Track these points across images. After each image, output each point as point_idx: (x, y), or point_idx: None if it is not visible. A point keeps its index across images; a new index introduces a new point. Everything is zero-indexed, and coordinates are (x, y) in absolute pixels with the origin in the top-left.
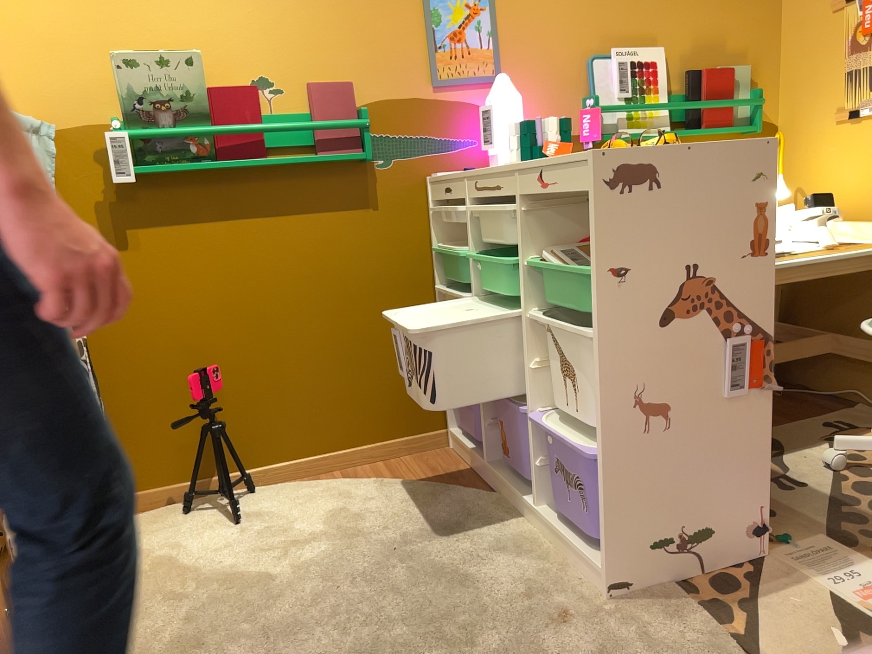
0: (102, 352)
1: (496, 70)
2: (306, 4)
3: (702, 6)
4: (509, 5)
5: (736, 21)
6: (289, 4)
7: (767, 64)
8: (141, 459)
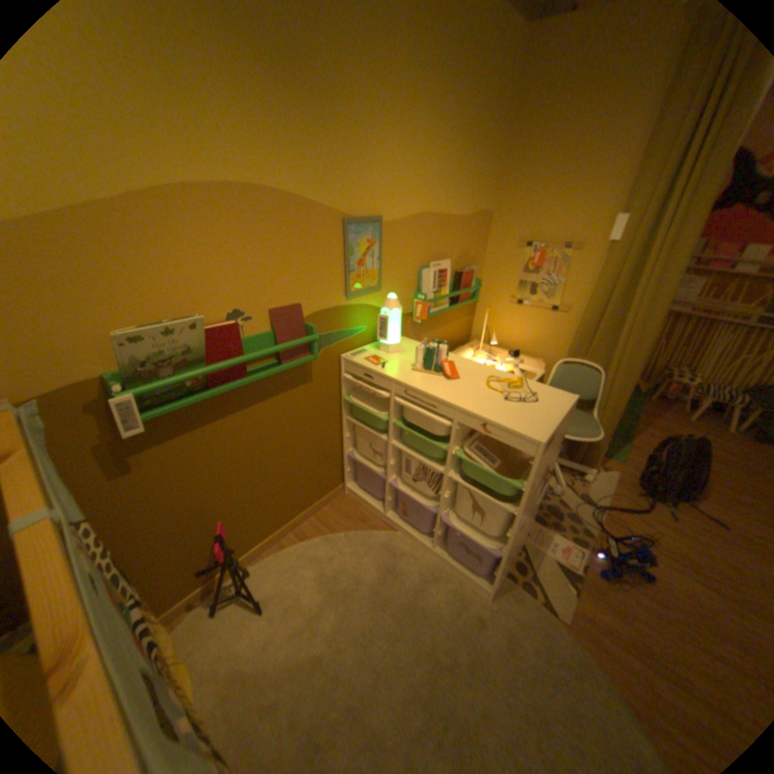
0: (119, 551)
1: (379, 283)
2: (267, 246)
3: (465, 234)
4: (388, 239)
5: (474, 241)
6: (254, 247)
7: (481, 262)
8: (163, 597)
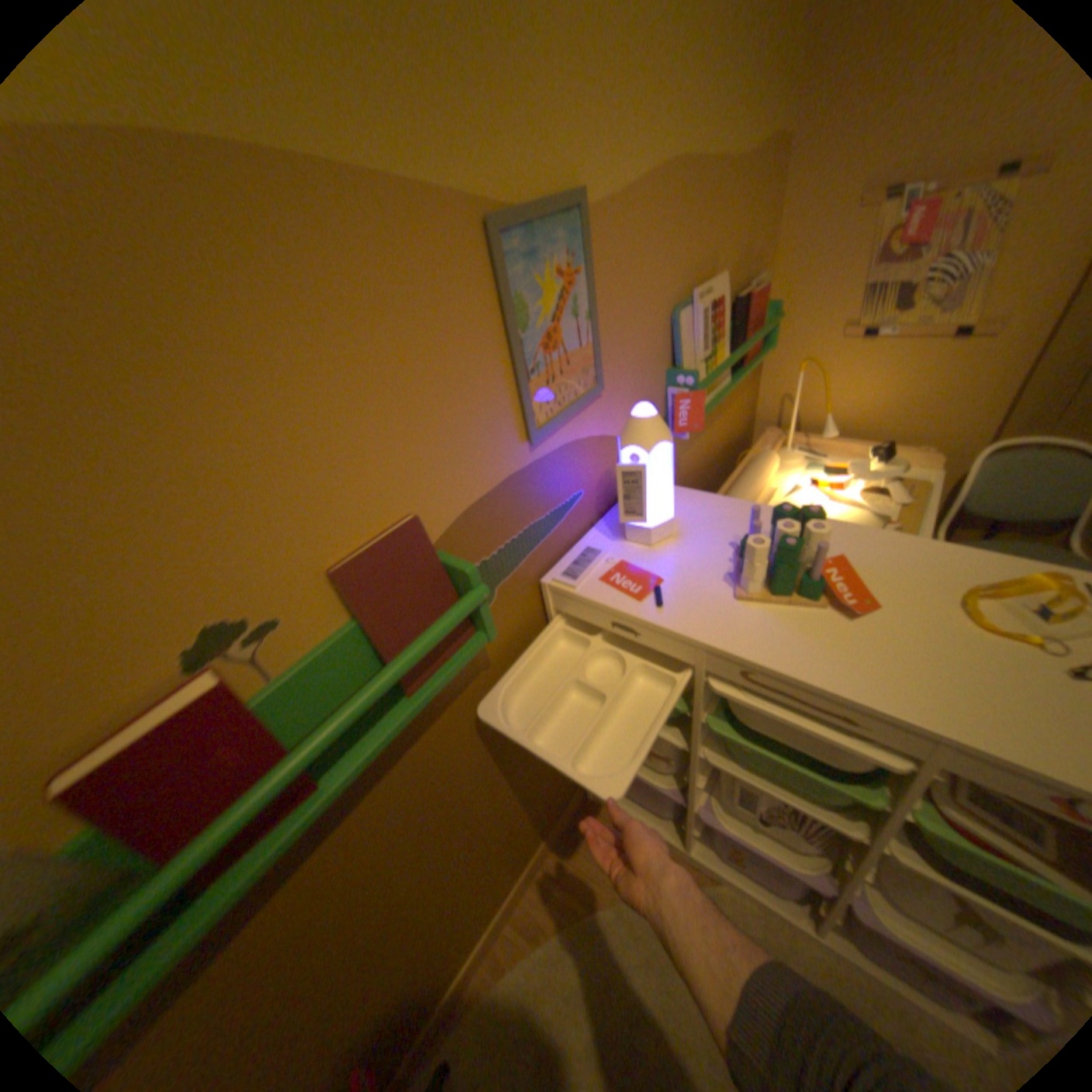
0: None
1: (599, 375)
2: (252, 377)
3: (749, 198)
4: (605, 250)
5: (764, 213)
6: (198, 396)
7: (772, 261)
8: None
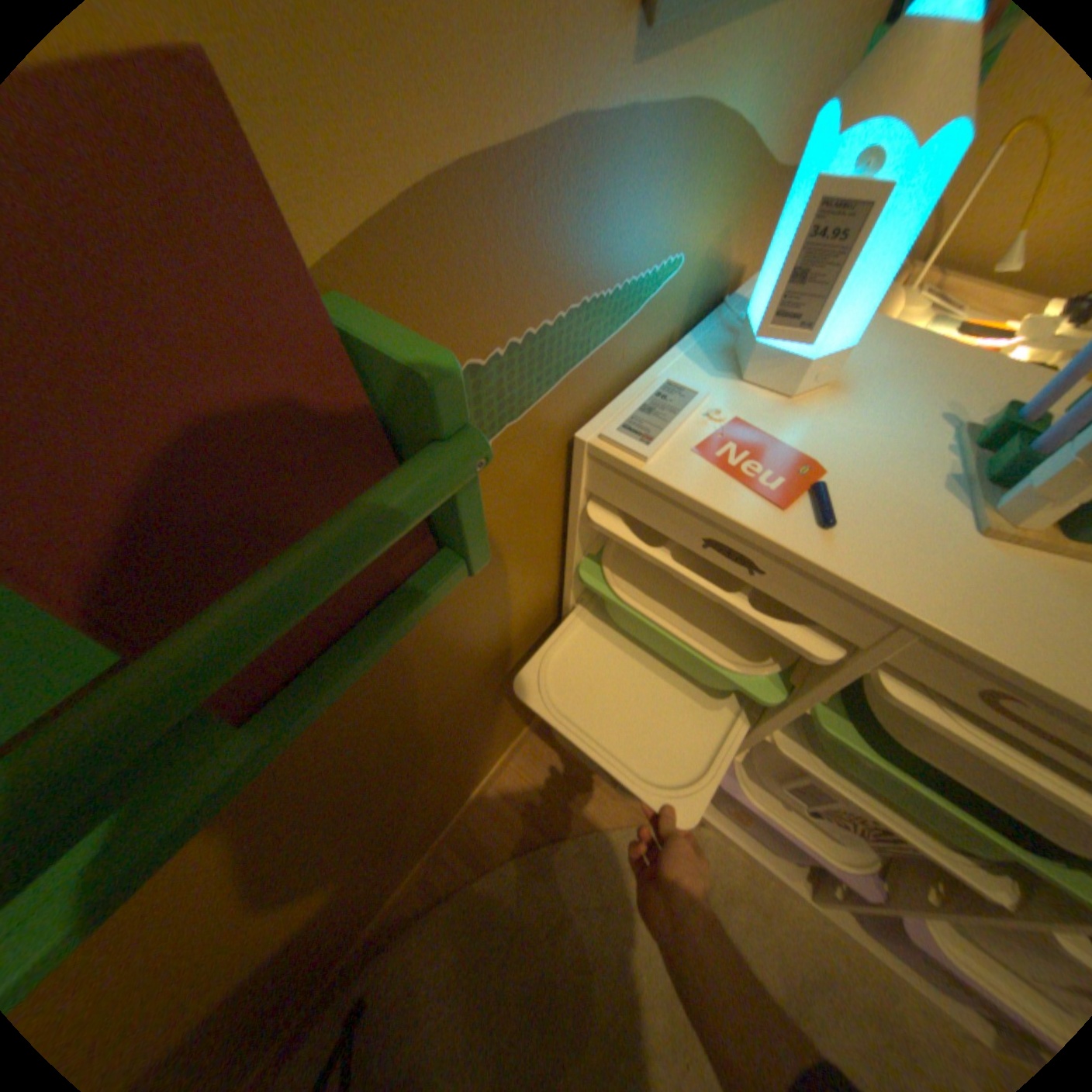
0: None
1: None
2: None
3: None
4: None
5: None
6: None
7: None
8: None
